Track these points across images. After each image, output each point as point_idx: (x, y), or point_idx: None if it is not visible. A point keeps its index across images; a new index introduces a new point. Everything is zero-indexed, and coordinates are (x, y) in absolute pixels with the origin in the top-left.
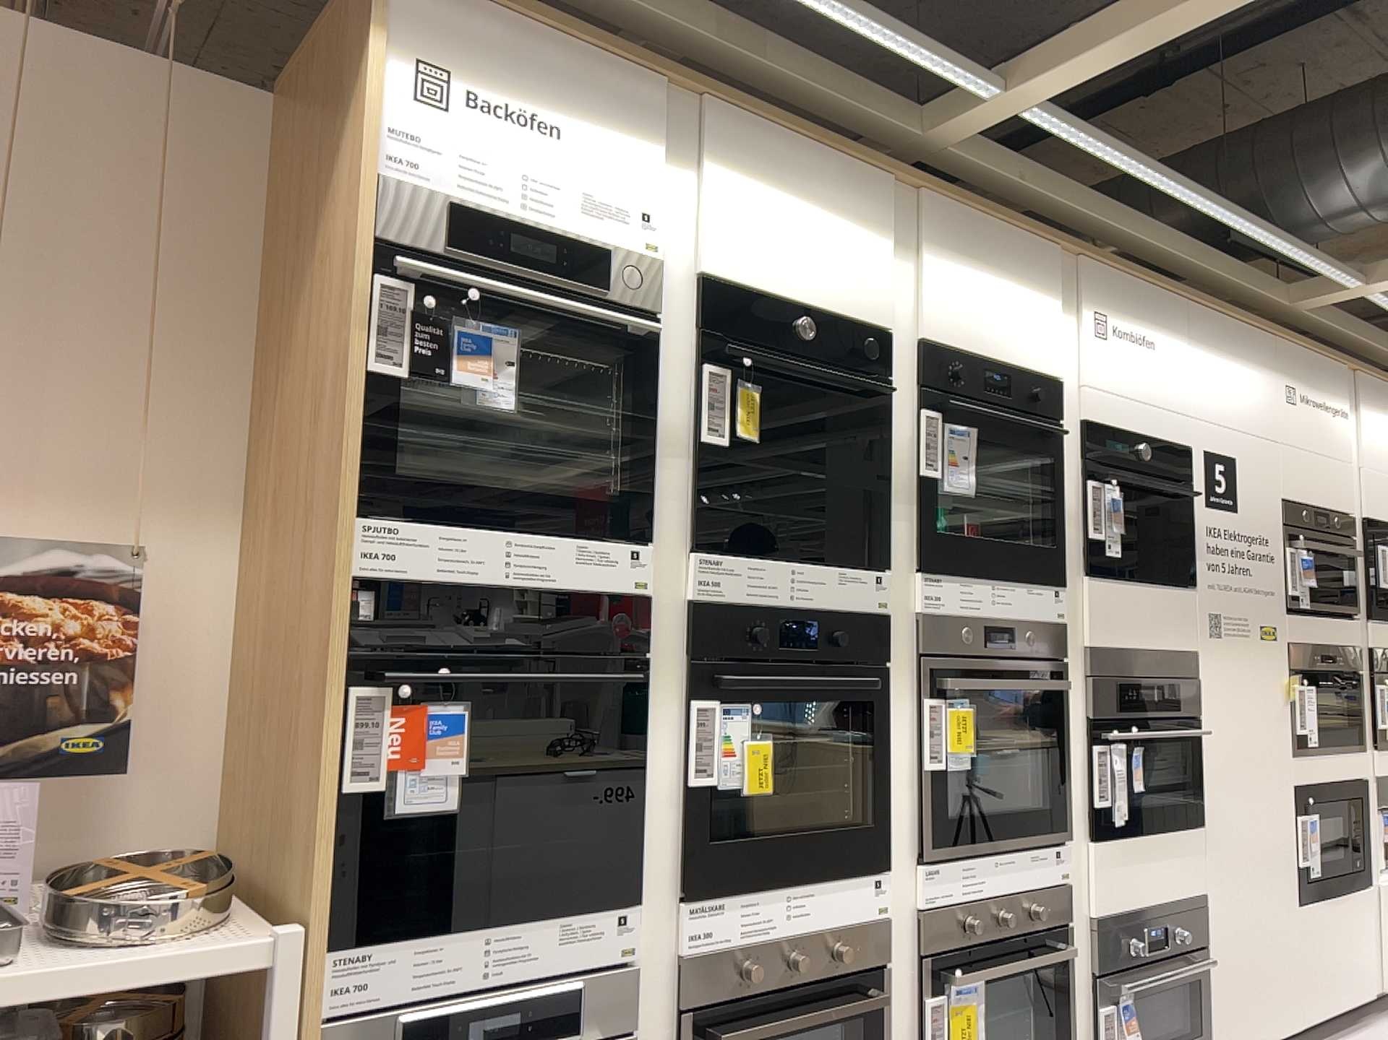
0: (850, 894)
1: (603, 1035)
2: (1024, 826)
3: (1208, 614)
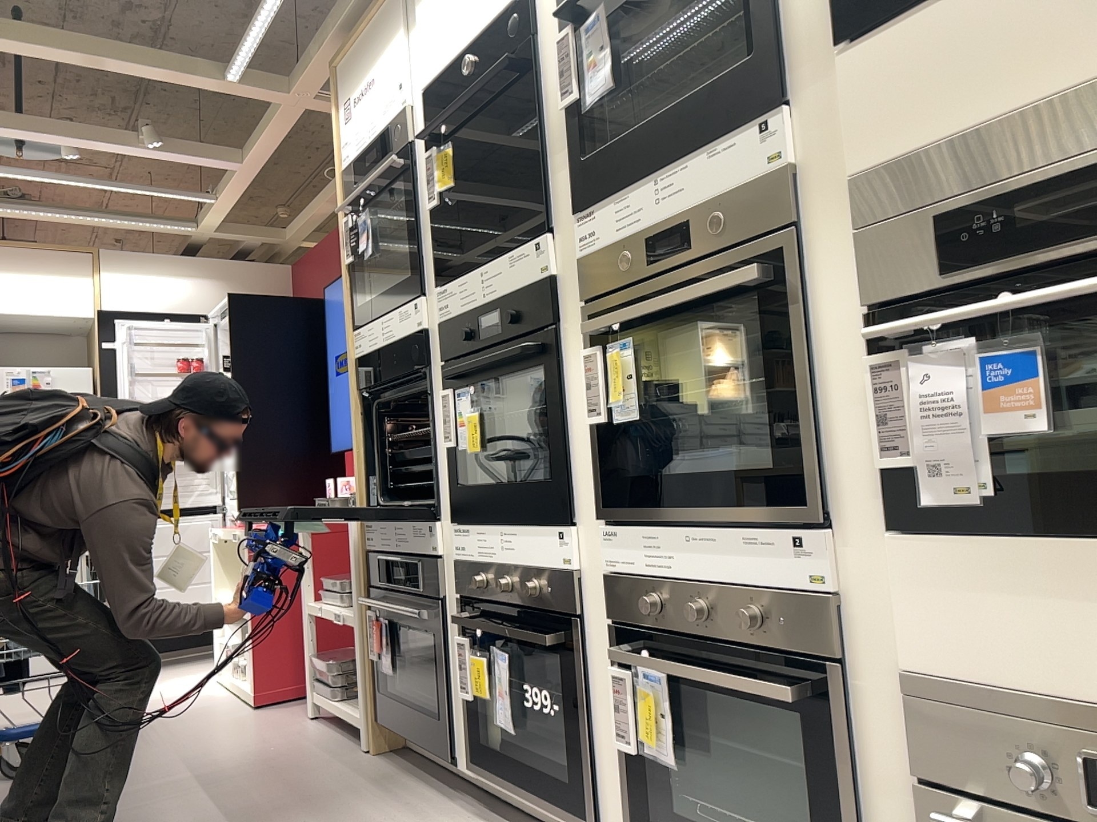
0: (541, 542)
1: (432, 597)
2: (730, 494)
3: None
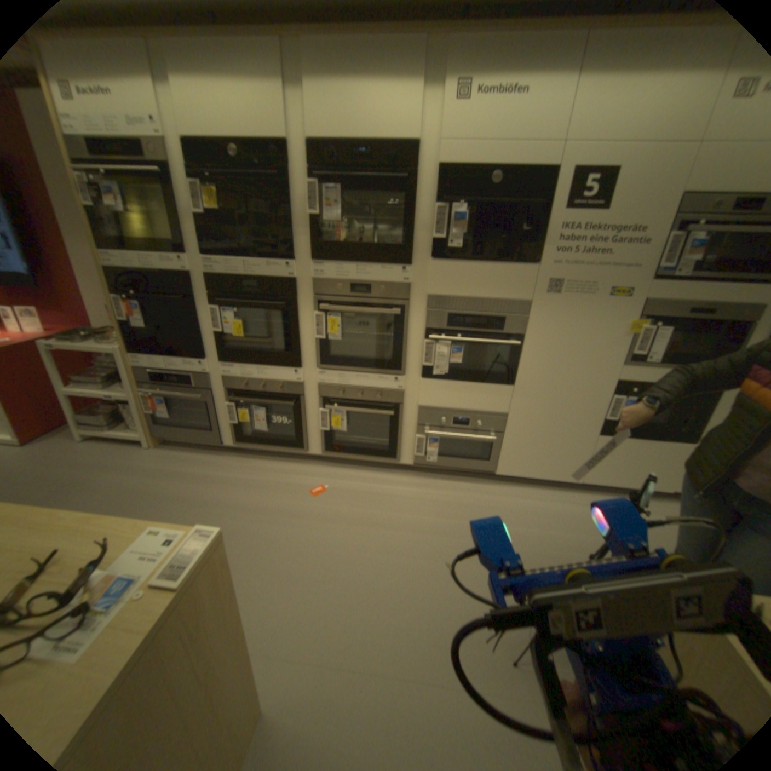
0: (284, 373)
1: (203, 389)
2: (374, 367)
3: (550, 280)
